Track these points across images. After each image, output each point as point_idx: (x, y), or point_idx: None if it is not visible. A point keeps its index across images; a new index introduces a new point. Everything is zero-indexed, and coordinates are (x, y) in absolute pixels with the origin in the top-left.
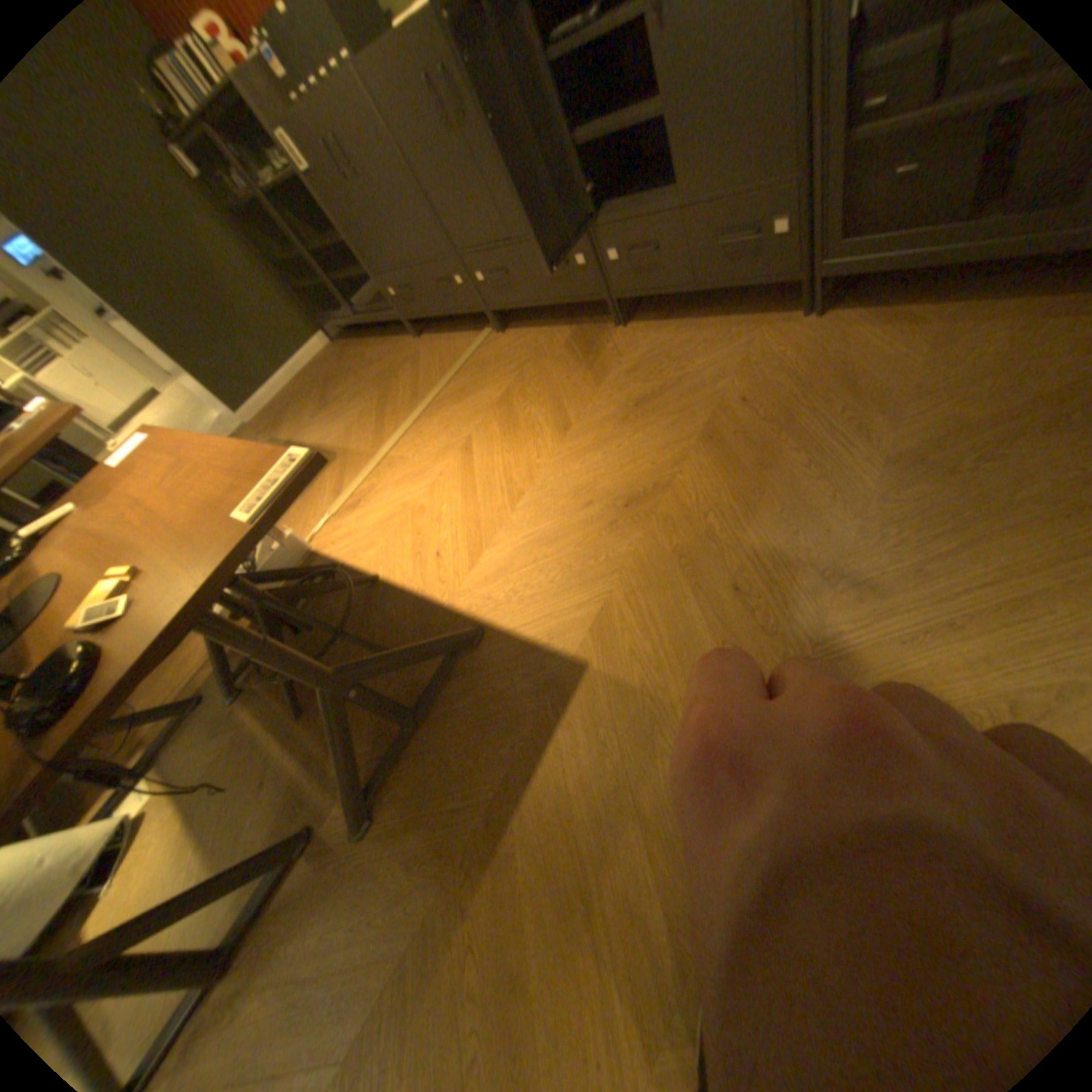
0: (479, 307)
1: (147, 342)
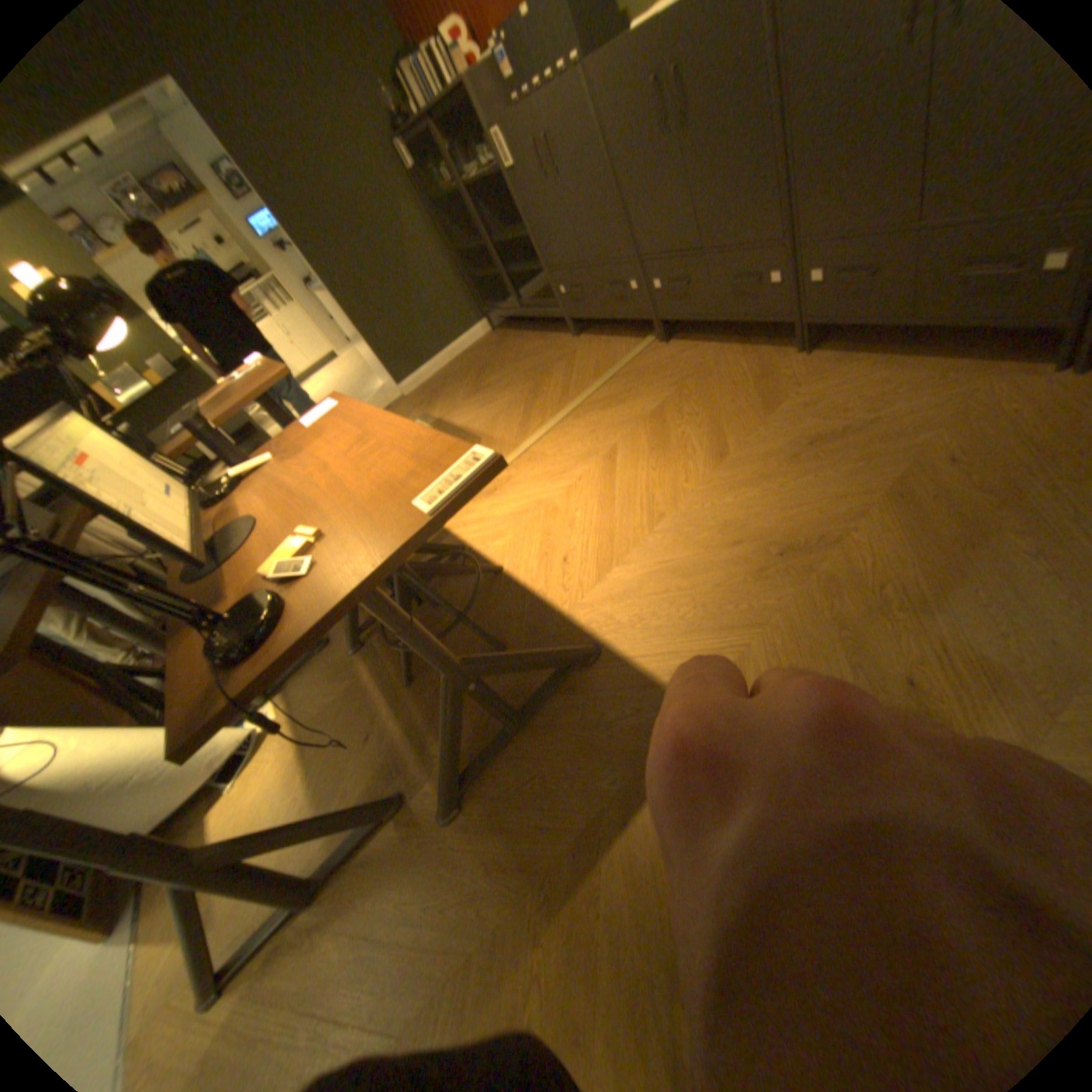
0: (647, 314)
1: (340, 312)
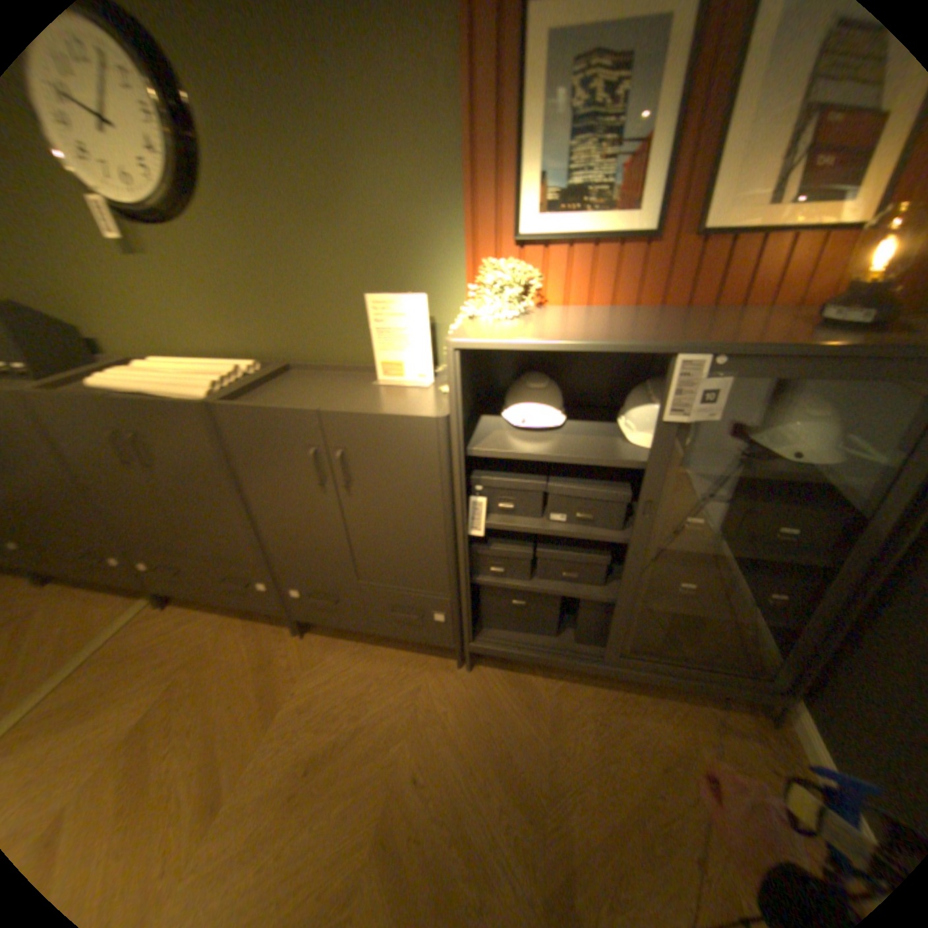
0: (130, 587)
1: None
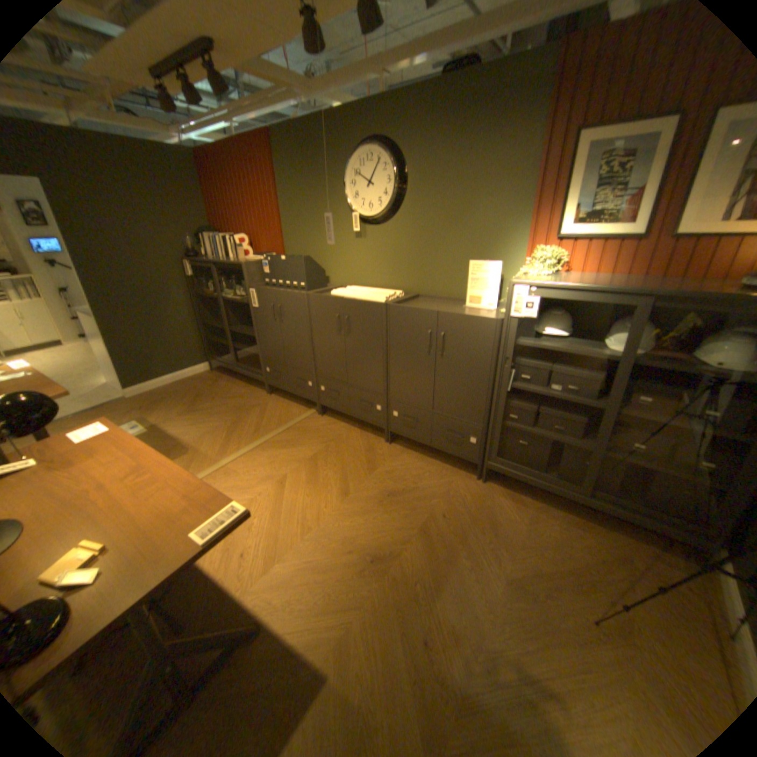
0: (314, 399)
1: (95, 331)
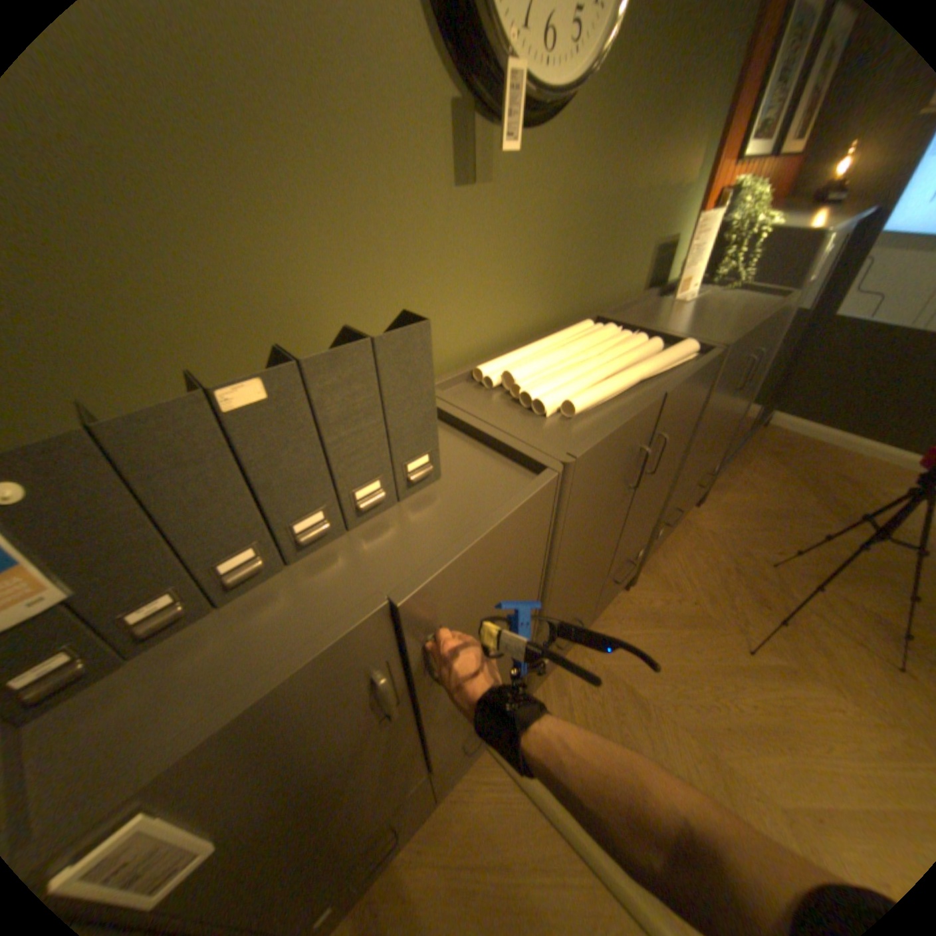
0: None
1: None
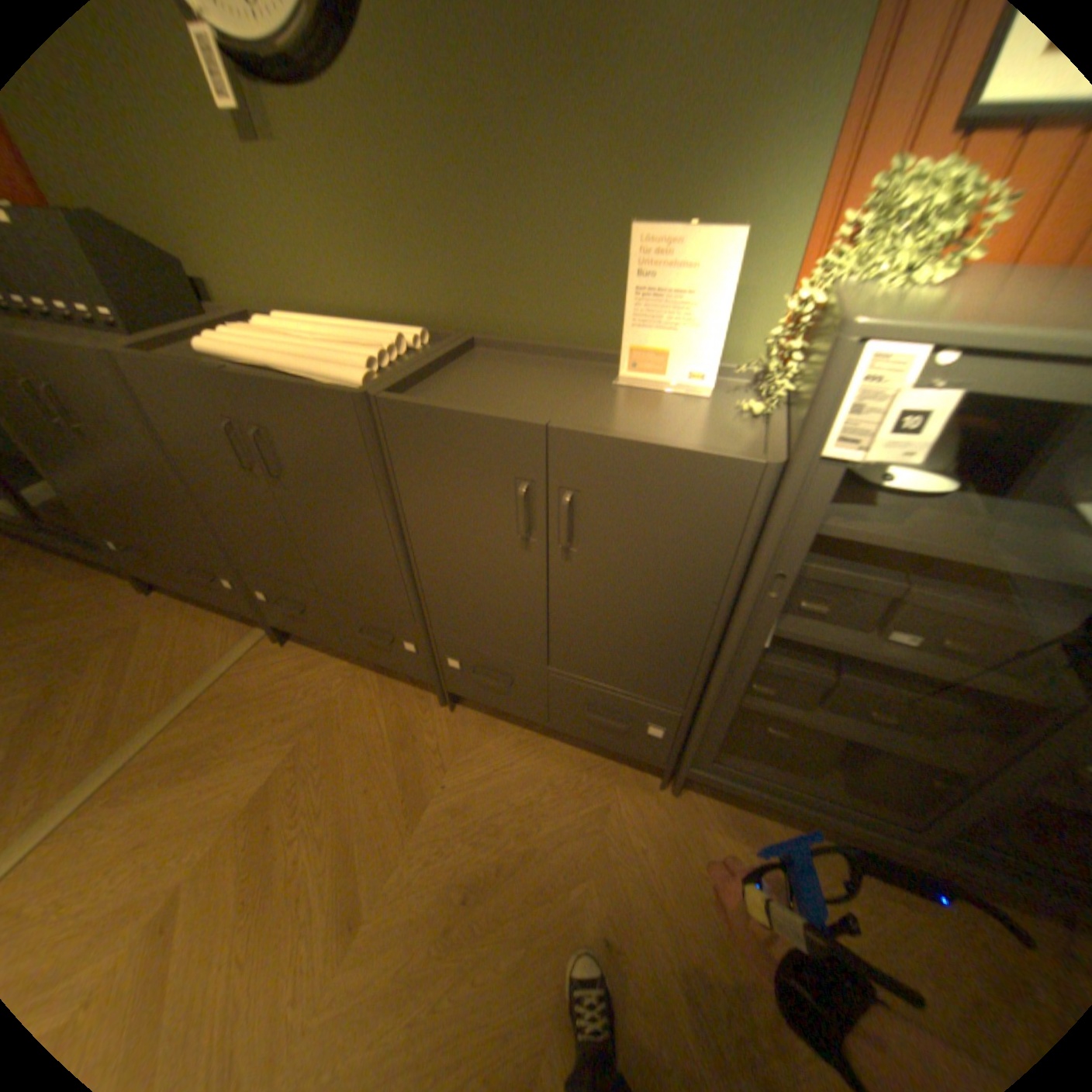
0: (249, 614)
1: None
